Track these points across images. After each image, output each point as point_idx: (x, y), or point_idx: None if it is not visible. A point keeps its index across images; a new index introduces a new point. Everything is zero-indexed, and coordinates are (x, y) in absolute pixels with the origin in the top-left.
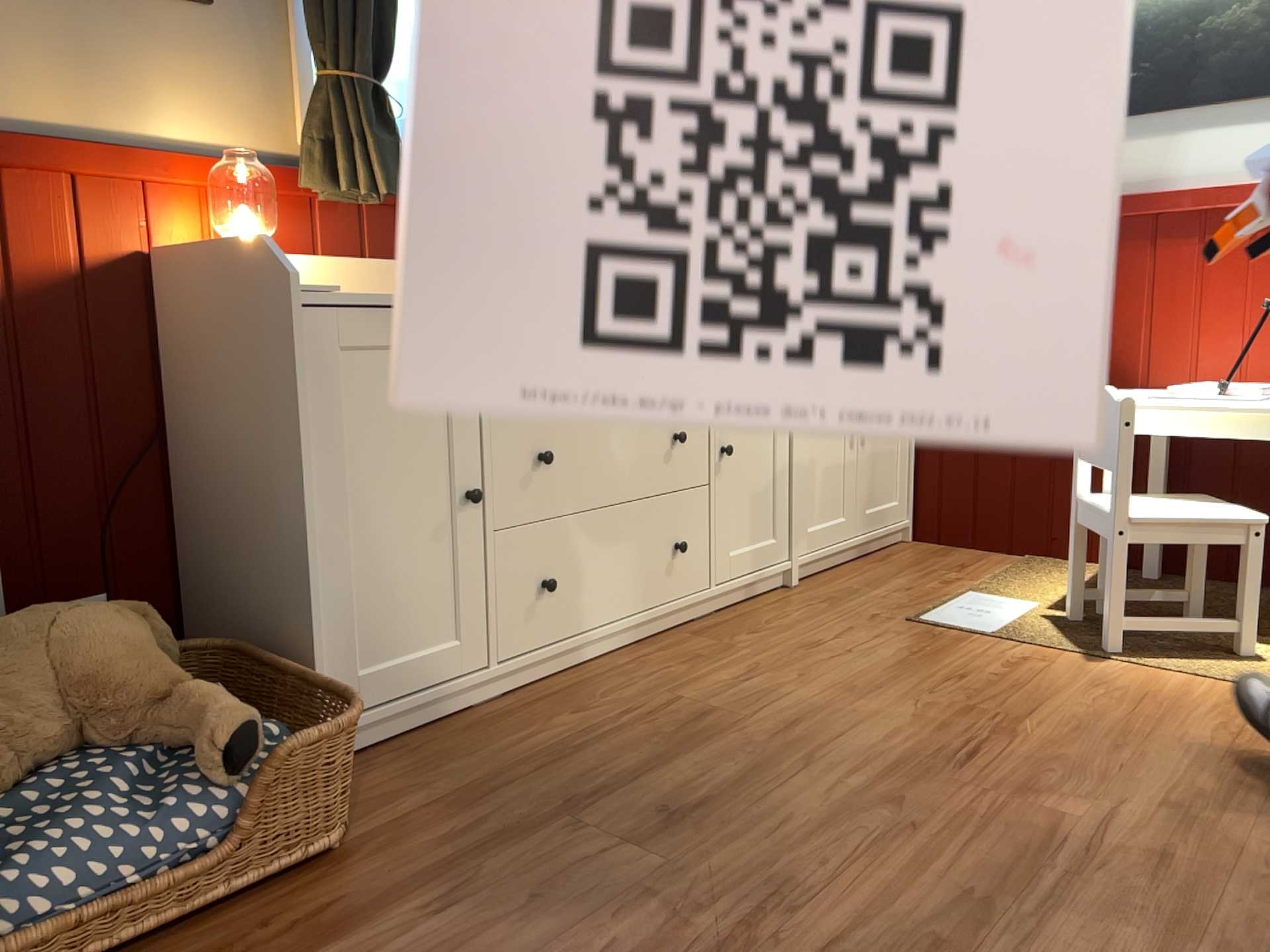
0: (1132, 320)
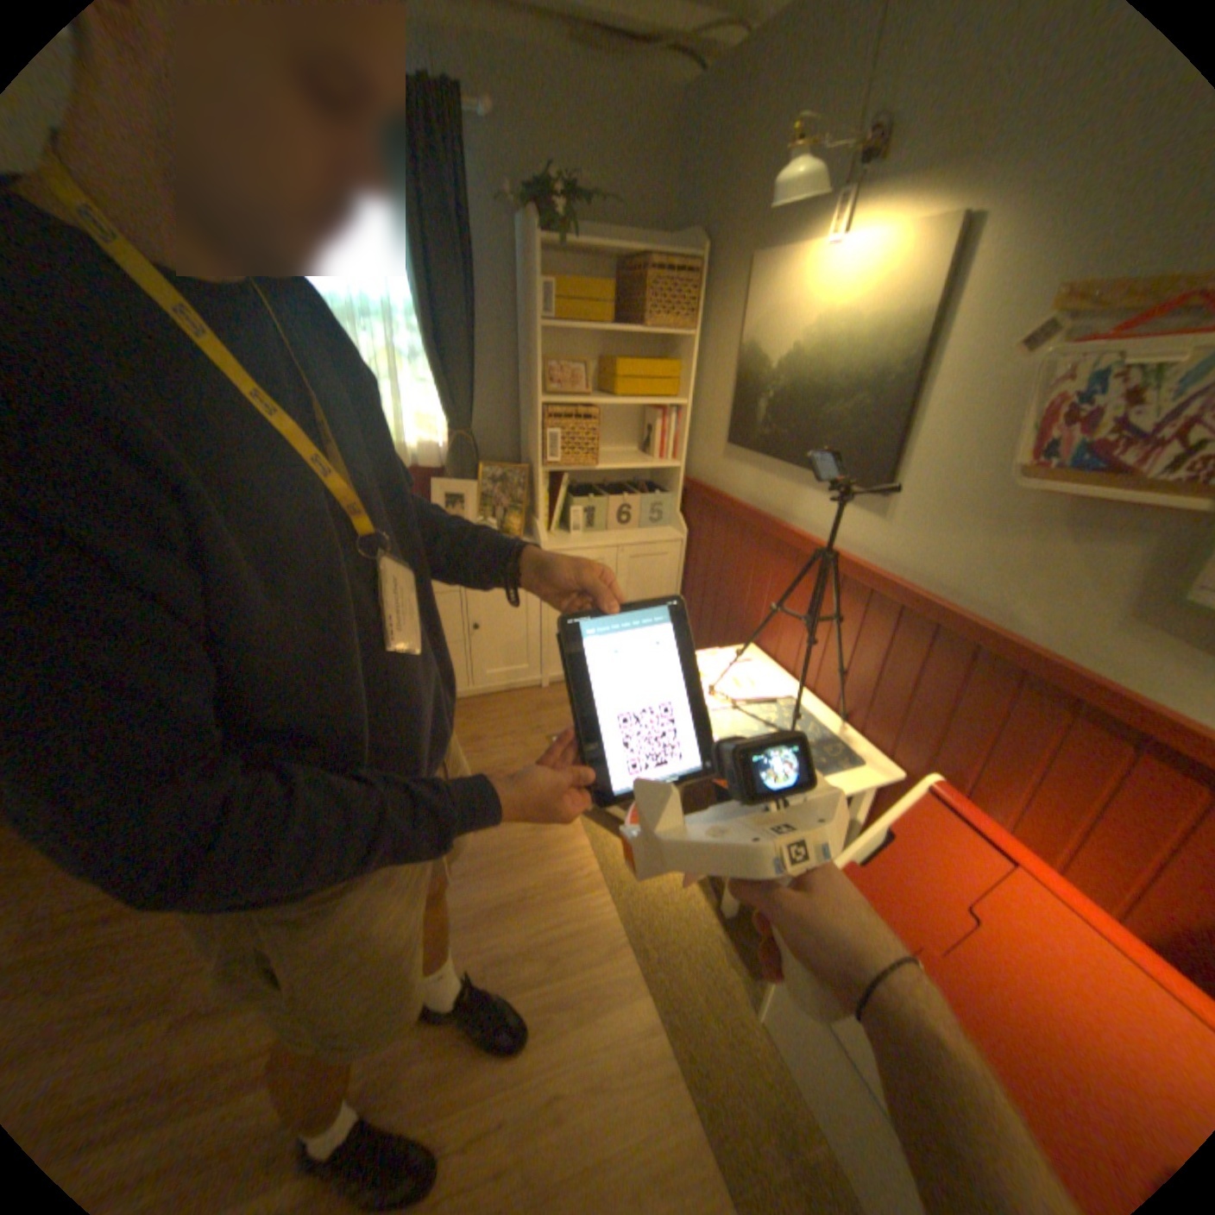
0: (760, 602)
